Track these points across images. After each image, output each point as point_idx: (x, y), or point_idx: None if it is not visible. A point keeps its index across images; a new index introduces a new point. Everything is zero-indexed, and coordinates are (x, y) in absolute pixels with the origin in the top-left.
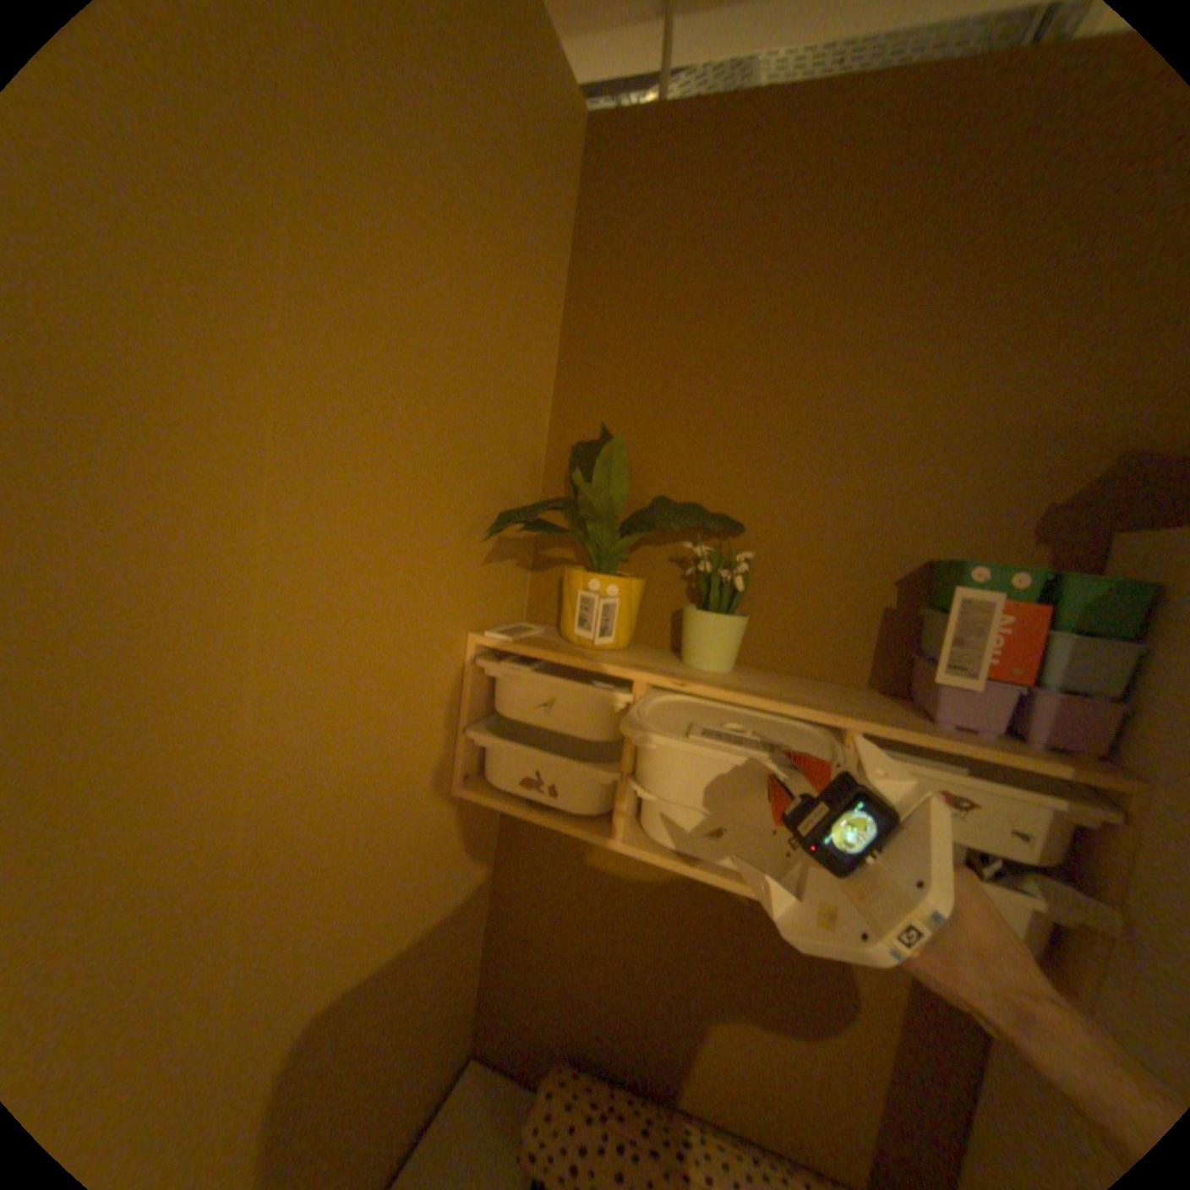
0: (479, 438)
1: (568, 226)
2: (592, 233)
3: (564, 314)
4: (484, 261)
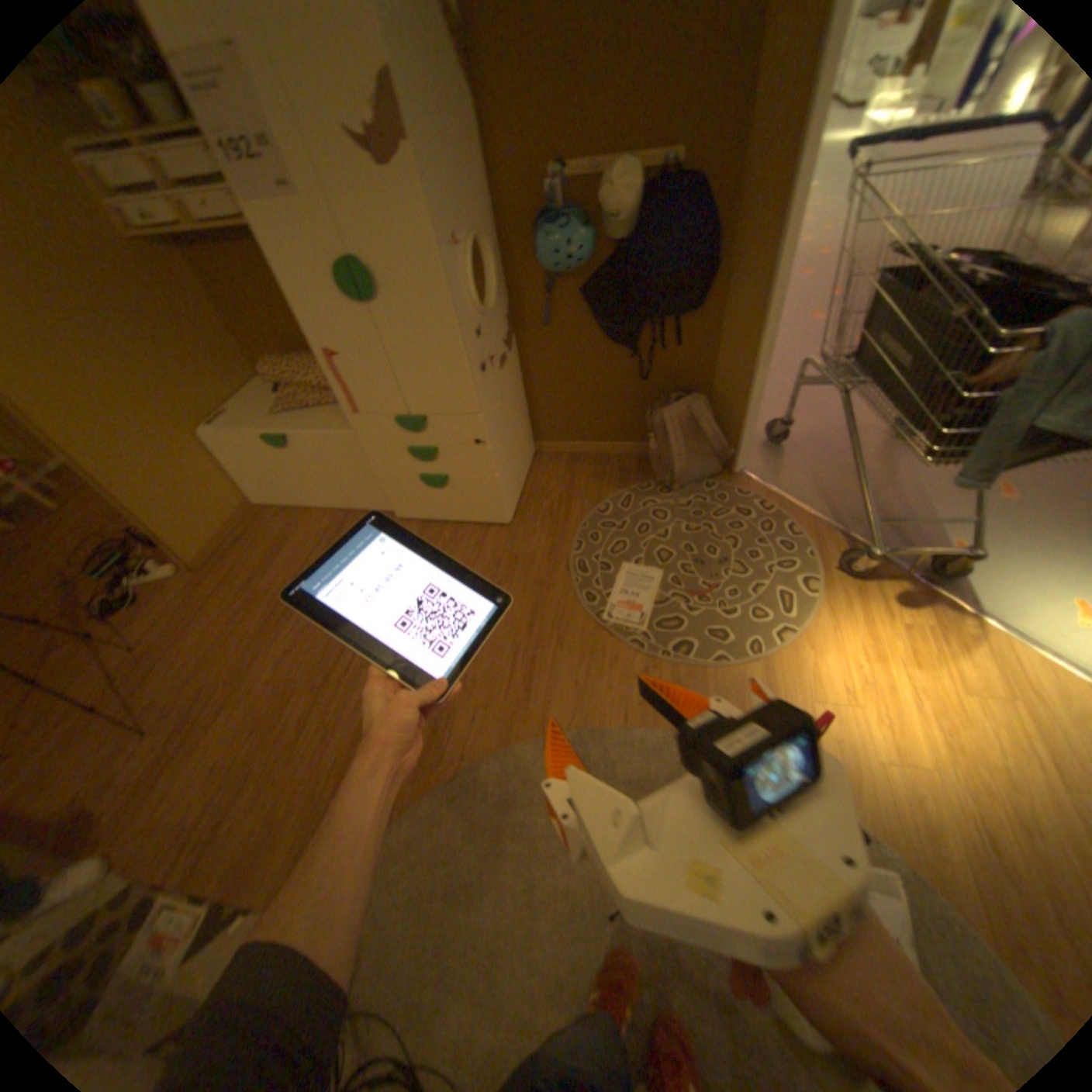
0: None
1: None
2: None
3: None
4: None
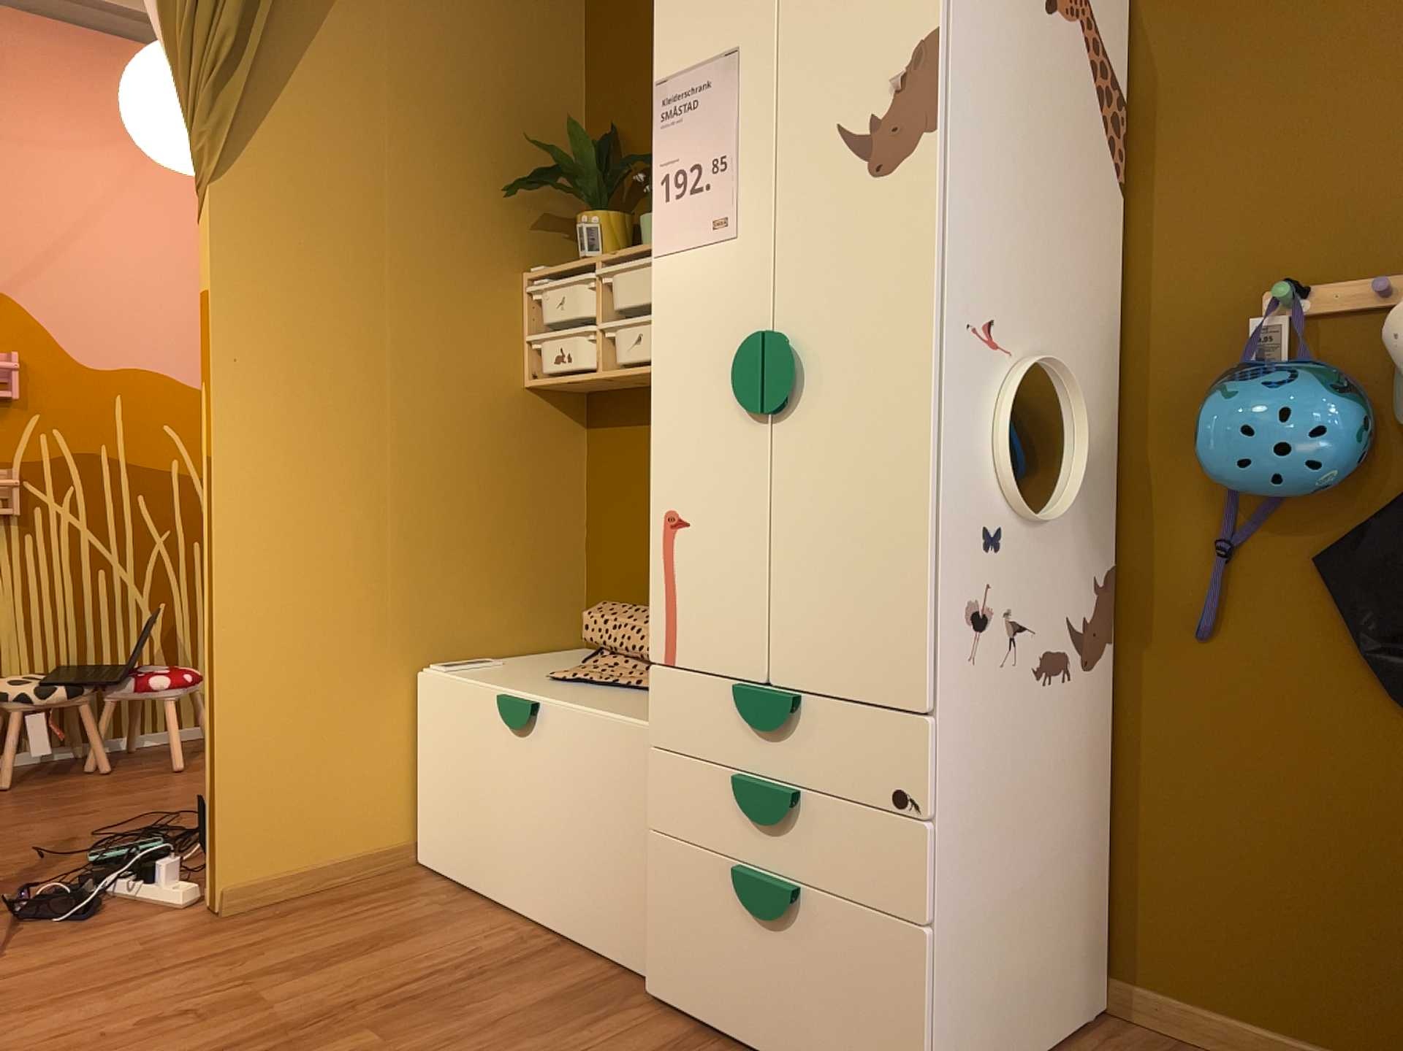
0: (511, 149)
1: (578, 4)
2: (594, 3)
3: (585, 61)
4: (499, 49)
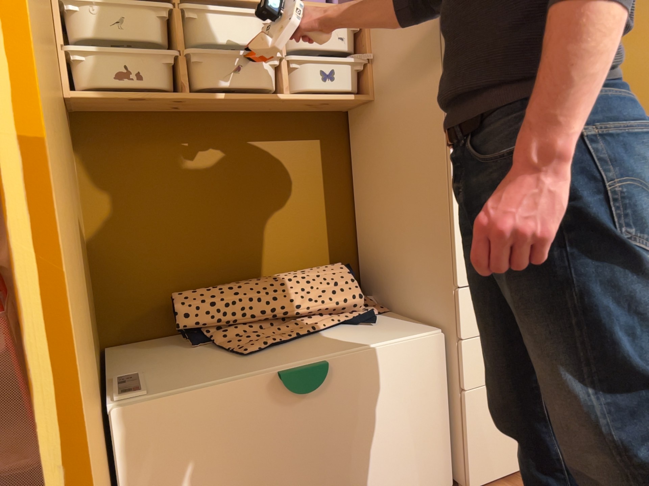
0: None
1: None
2: None
3: None
4: None
